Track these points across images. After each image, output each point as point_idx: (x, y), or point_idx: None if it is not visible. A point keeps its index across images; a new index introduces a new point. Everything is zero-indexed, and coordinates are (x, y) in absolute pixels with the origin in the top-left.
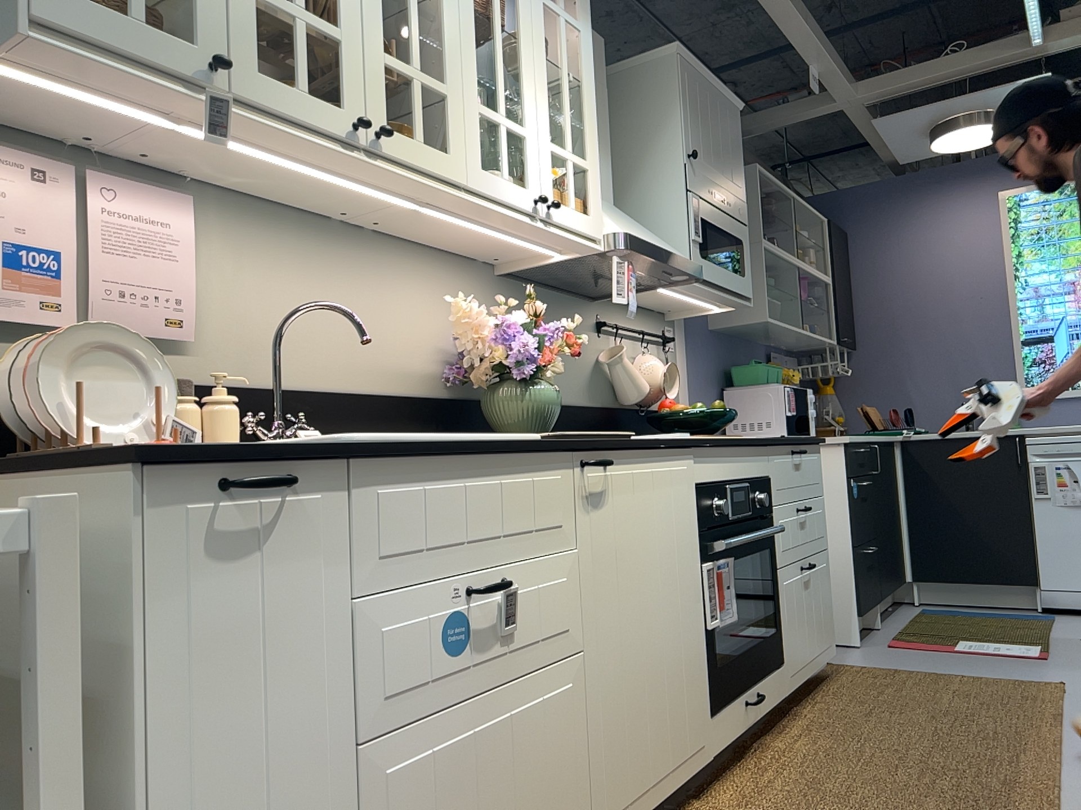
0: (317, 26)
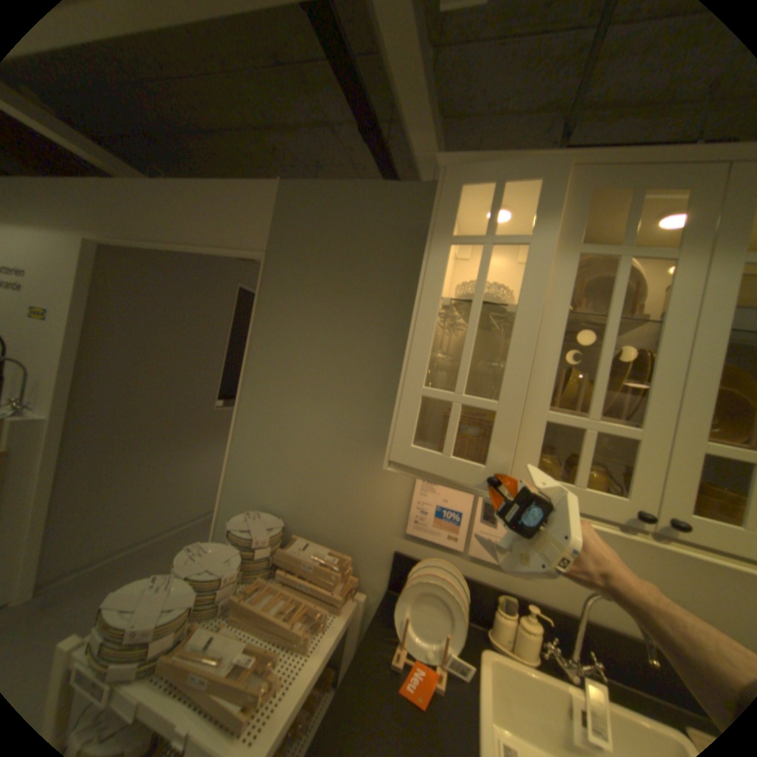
0: (614, 430)
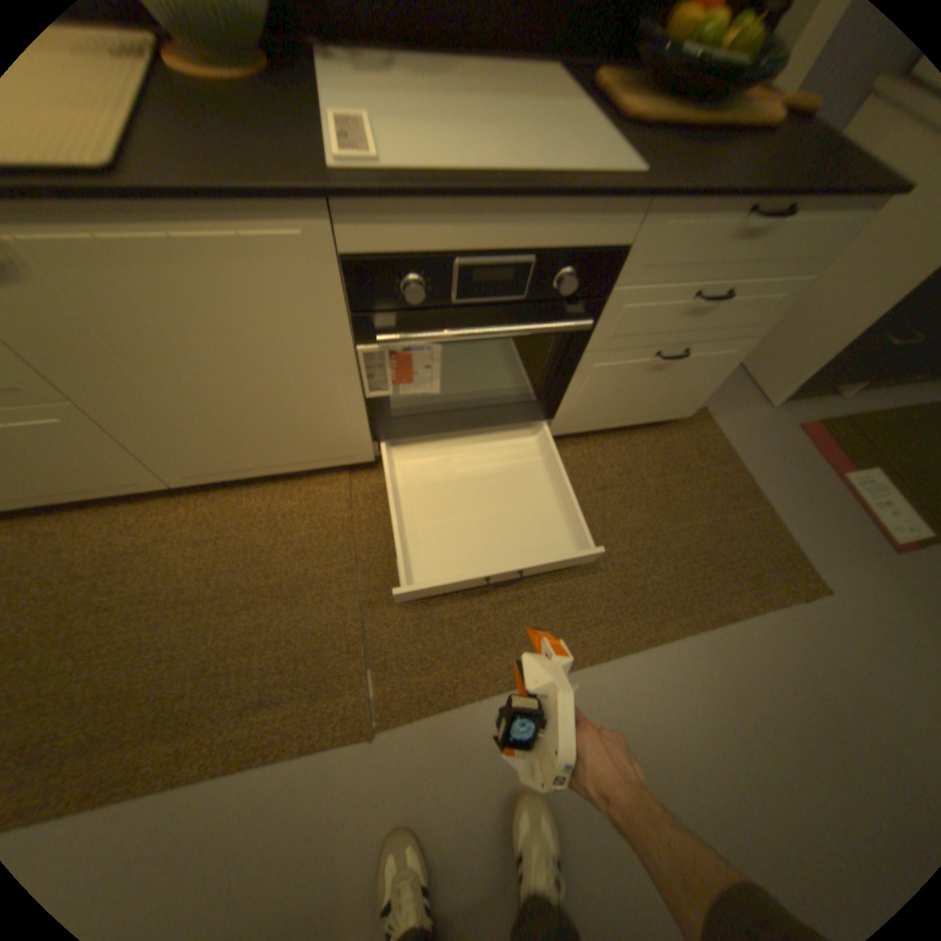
0: None
